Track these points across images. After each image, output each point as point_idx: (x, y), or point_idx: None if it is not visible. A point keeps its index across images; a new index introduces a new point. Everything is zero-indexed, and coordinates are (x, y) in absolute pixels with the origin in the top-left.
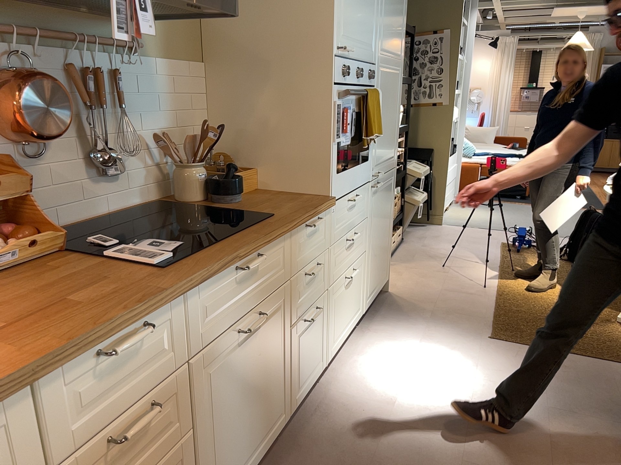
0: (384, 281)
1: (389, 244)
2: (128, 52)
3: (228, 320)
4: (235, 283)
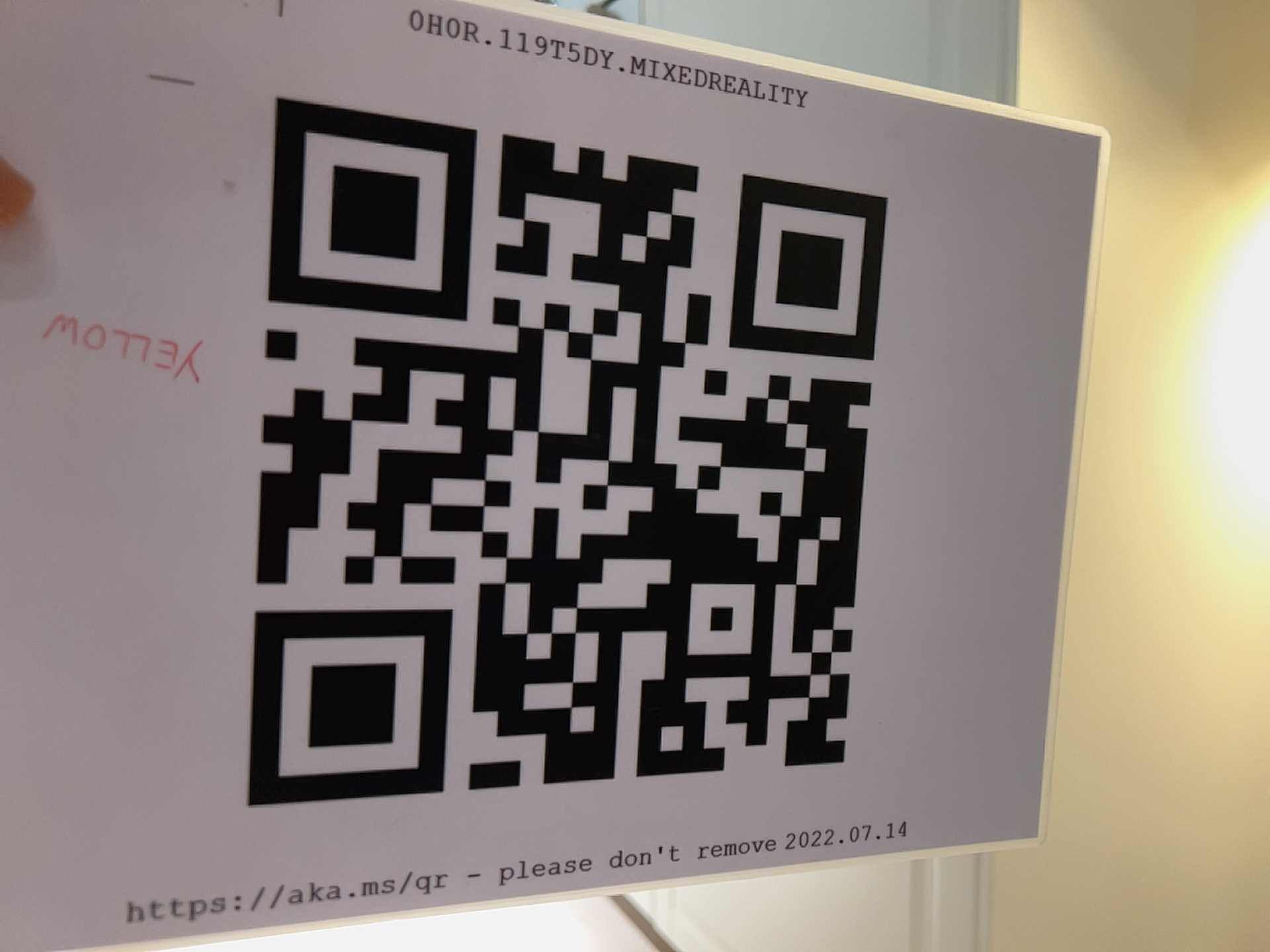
0: None
1: None
2: None
3: None
4: None
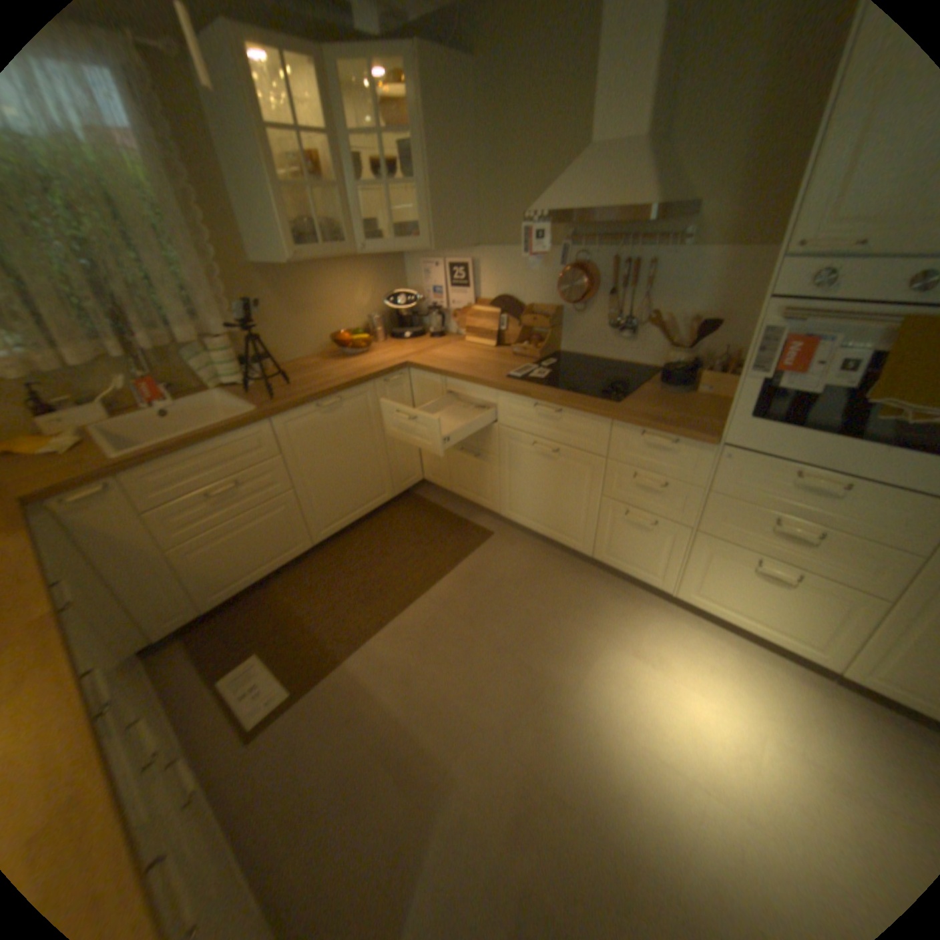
0: None
1: None
2: (679, 241)
3: (527, 429)
4: (537, 414)
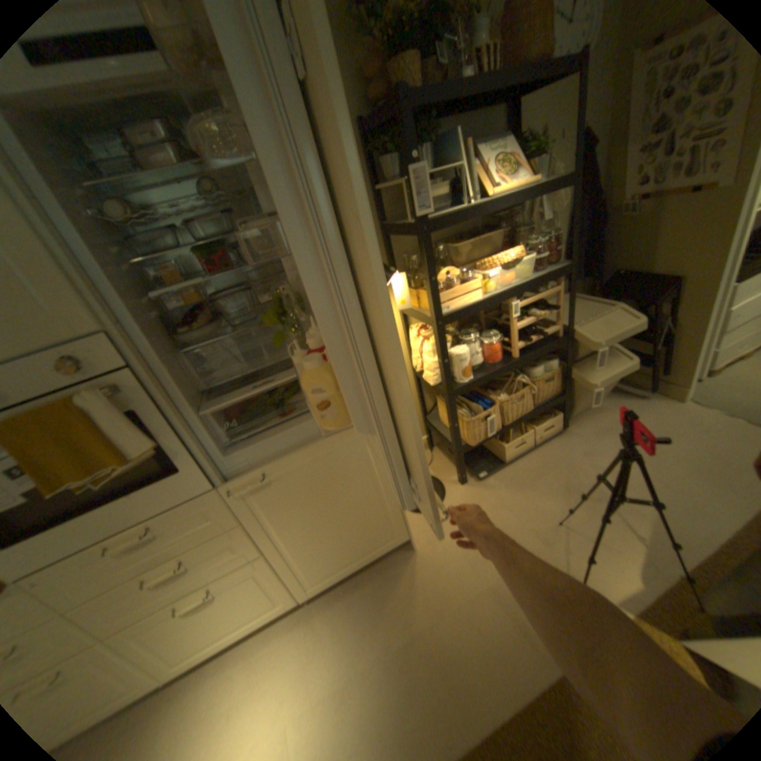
0: (383, 549)
1: (385, 510)
2: None
3: None
4: None
